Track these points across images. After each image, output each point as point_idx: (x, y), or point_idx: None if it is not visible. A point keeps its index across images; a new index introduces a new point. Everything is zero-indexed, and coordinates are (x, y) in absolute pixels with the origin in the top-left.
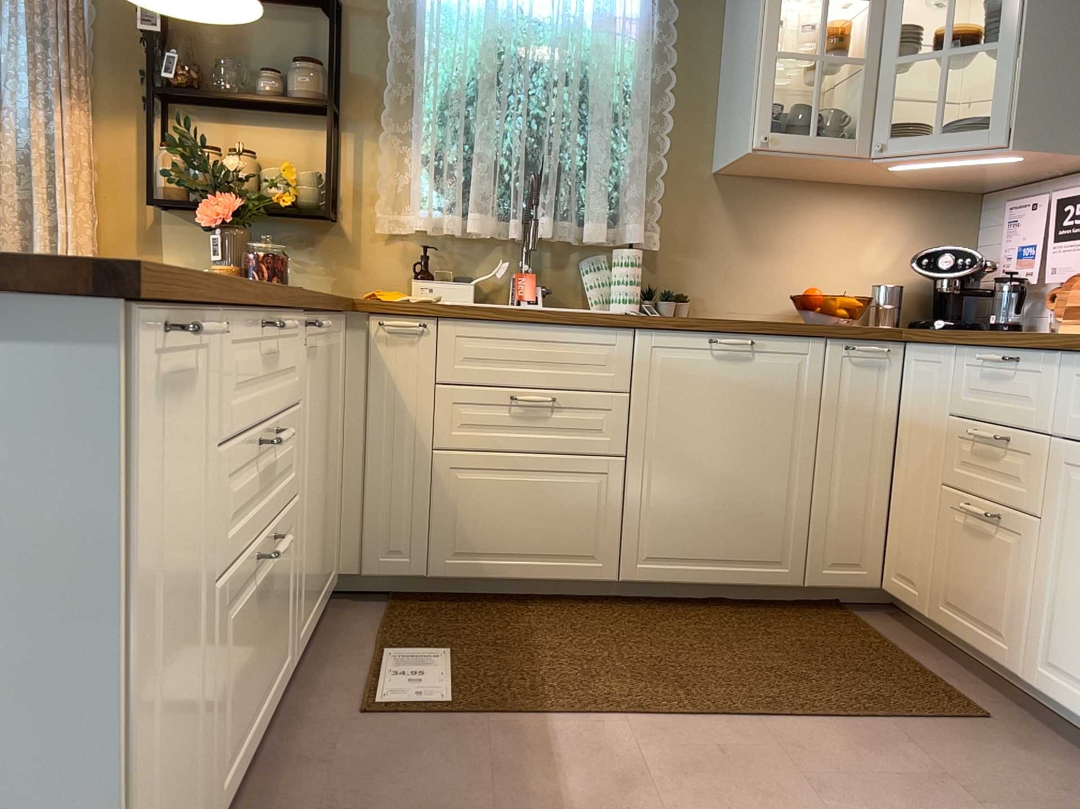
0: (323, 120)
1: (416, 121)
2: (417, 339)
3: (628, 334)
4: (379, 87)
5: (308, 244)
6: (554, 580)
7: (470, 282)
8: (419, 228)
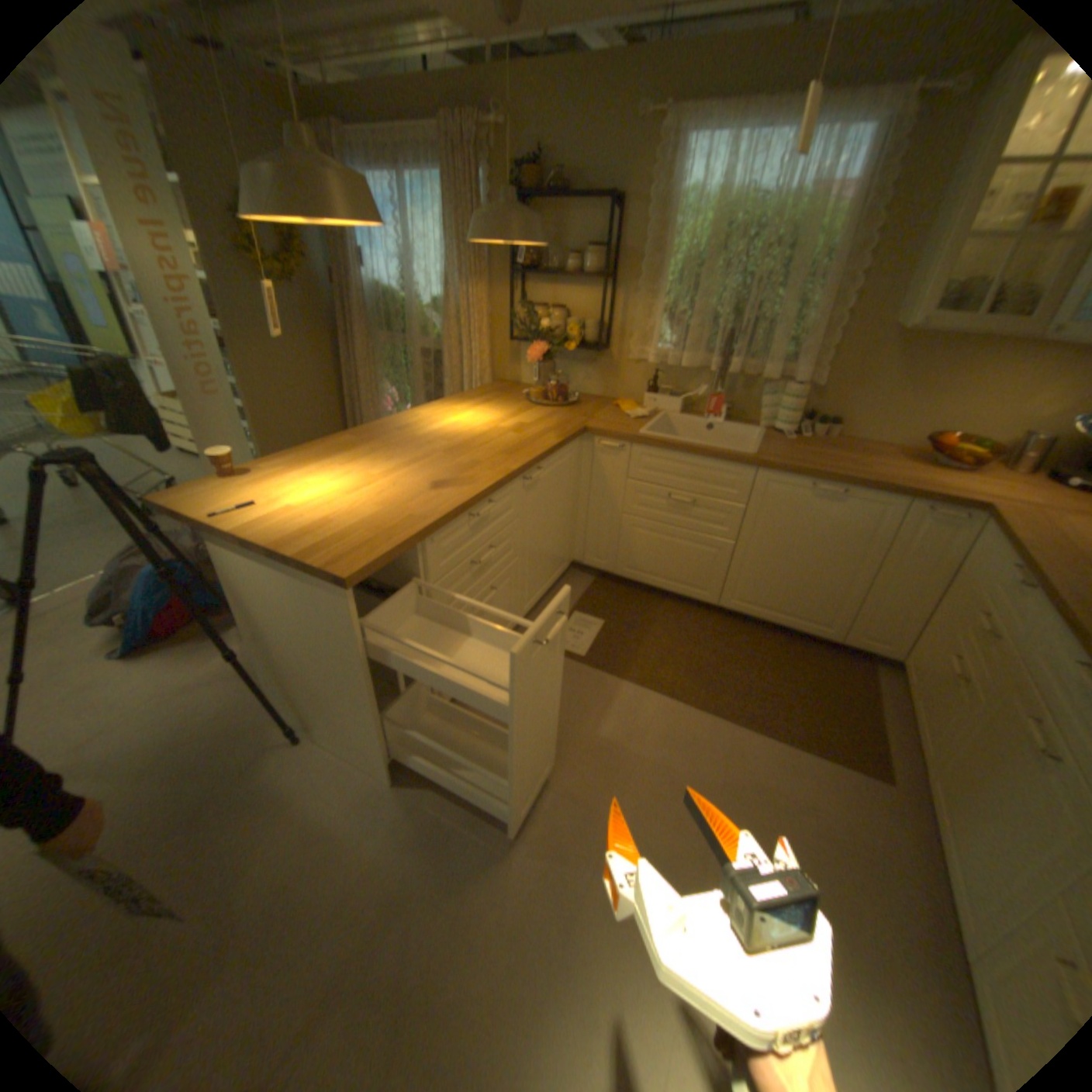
0: (604, 281)
1: (660, 281)
2: (619, 453)
3: (750, 470)
4: (641, 256)
5: (590, 363)
6: (679, 594)
7: (679, 398)
8: (649, 362)
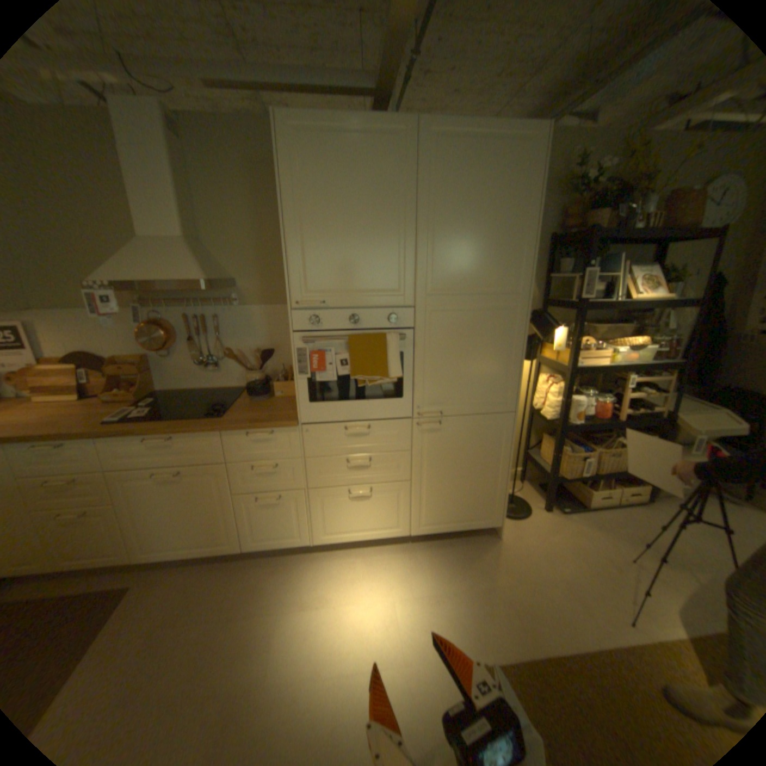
0: None
1: None
2: None
3: None
4: None
5: None
6: None
7: None
8: None
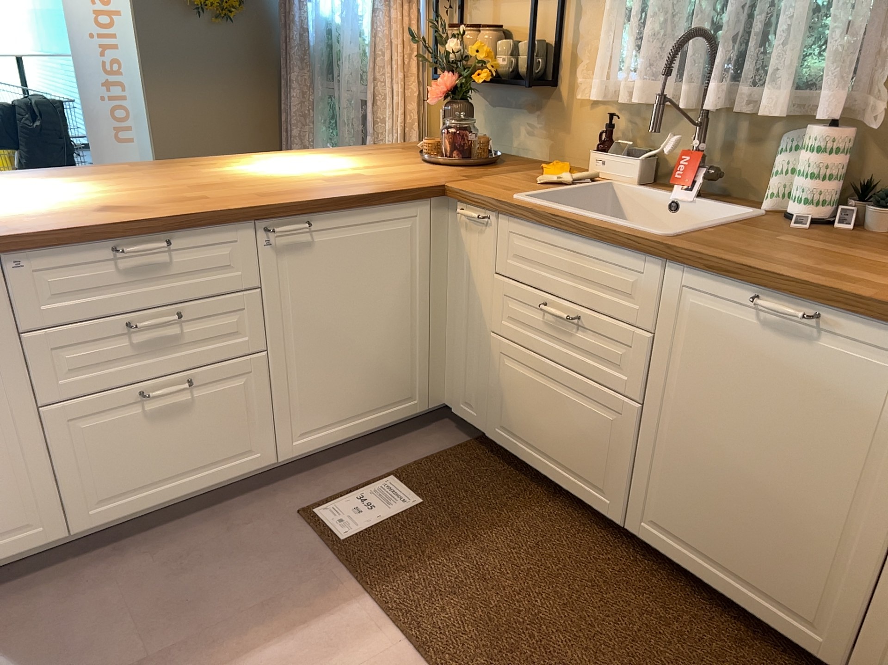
0: None
1: None
2: (485, 228)
3: (656, 265)
4: None
5: (534, 109)
6: (569, 490)
7: (638, 159)
8: (591, 99)
